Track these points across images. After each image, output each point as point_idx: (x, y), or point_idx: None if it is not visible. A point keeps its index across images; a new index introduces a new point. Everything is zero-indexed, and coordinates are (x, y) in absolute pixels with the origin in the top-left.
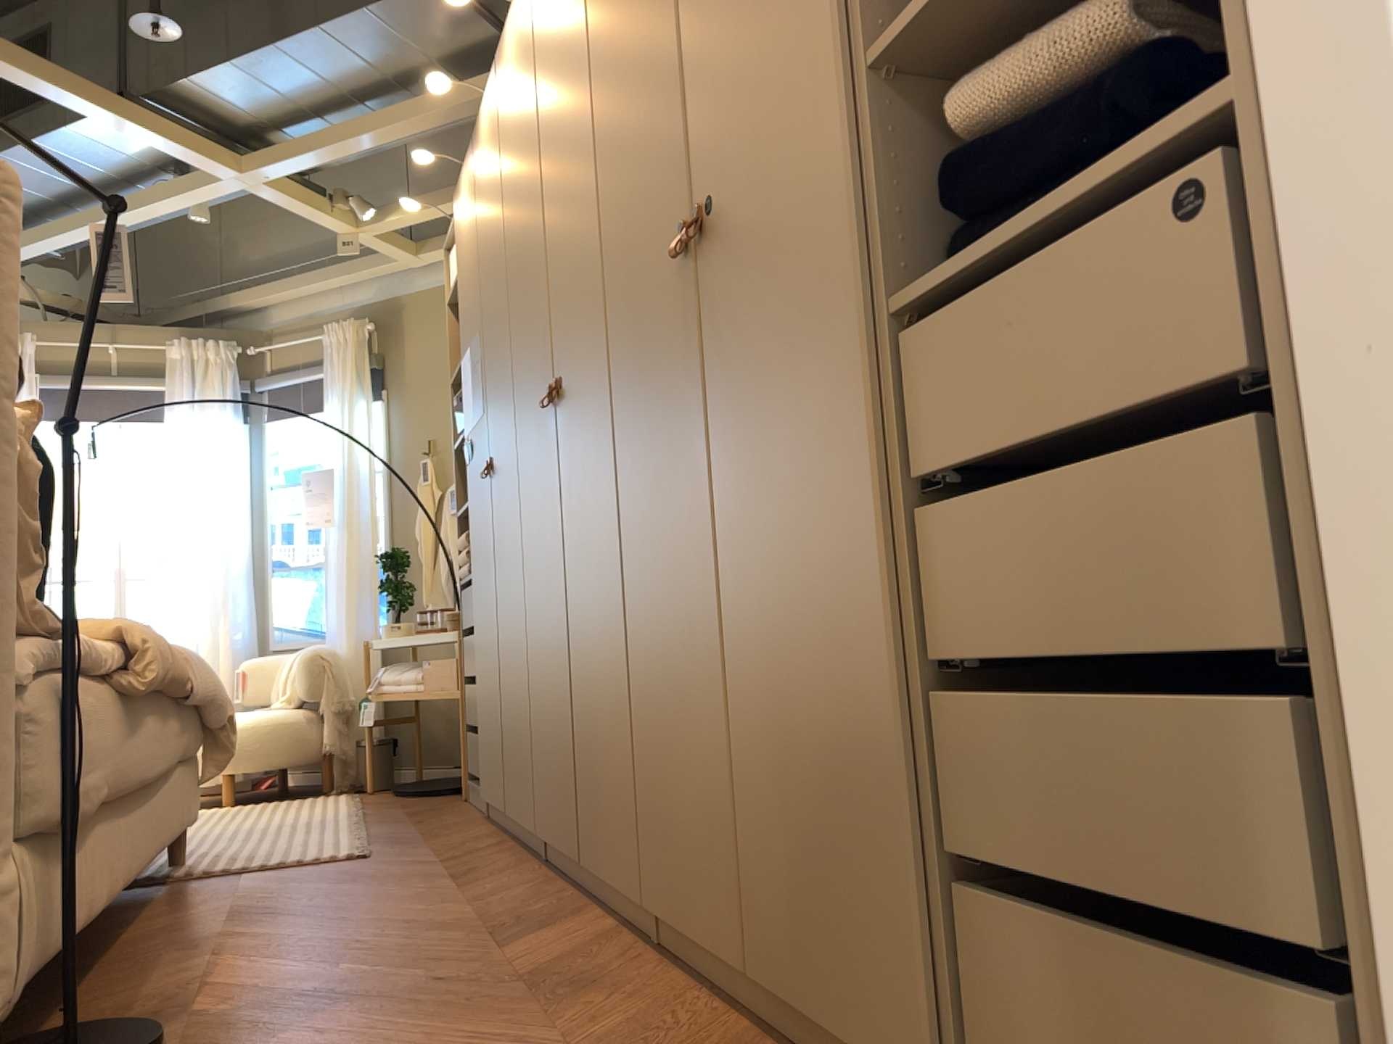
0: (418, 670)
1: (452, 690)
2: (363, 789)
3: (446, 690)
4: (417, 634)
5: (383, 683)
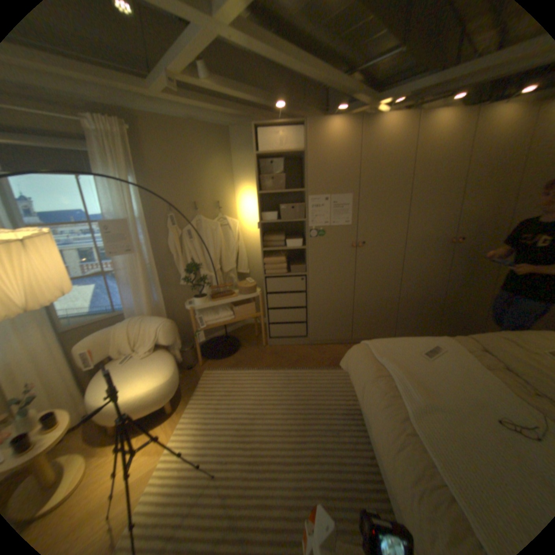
0: (224, 313)
1: (252, 316)
2: (192, 370)
3: (248, 316)
4: (212, 299)
5: (203, 325)
